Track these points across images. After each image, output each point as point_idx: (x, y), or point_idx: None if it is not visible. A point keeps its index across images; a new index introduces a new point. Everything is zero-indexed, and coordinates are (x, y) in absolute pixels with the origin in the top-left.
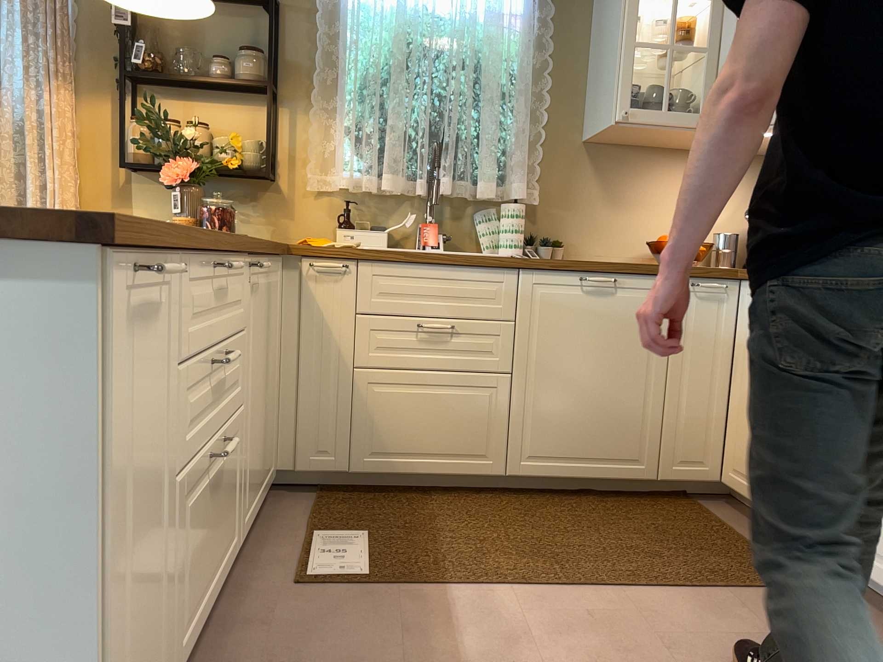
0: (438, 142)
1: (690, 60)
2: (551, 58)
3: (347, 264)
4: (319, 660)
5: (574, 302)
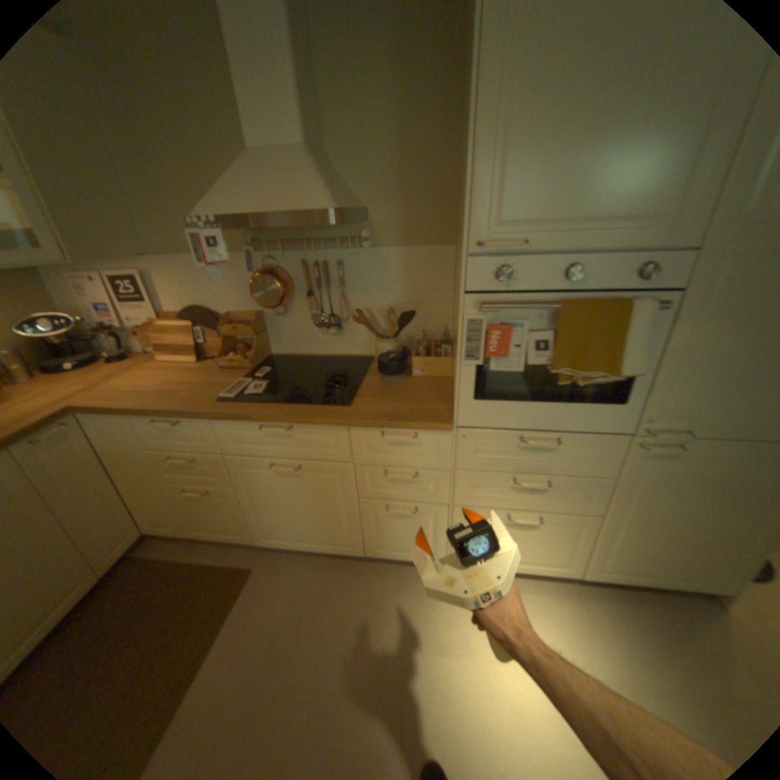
0: None
1: None
2: None
3: None
4: None
5: None
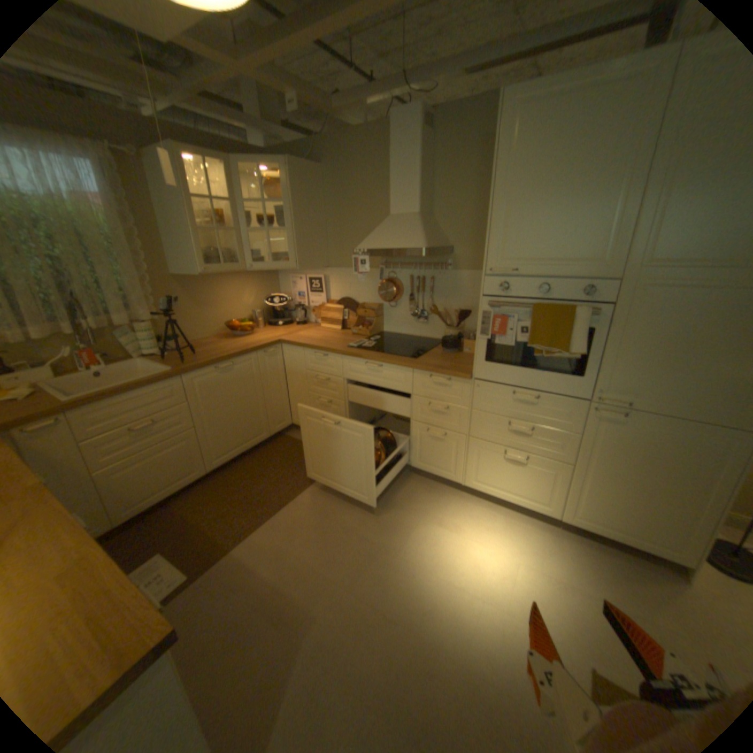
0: (64, 294)
1: (219, 228)
2: (130, 225)
3: (58, 419)
4: (212, 638)
5: (215, 382)
